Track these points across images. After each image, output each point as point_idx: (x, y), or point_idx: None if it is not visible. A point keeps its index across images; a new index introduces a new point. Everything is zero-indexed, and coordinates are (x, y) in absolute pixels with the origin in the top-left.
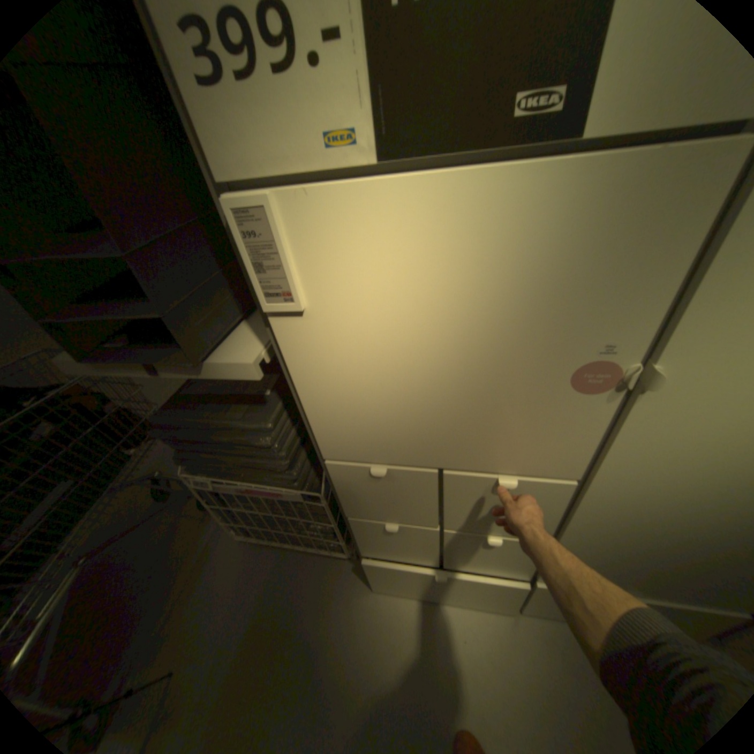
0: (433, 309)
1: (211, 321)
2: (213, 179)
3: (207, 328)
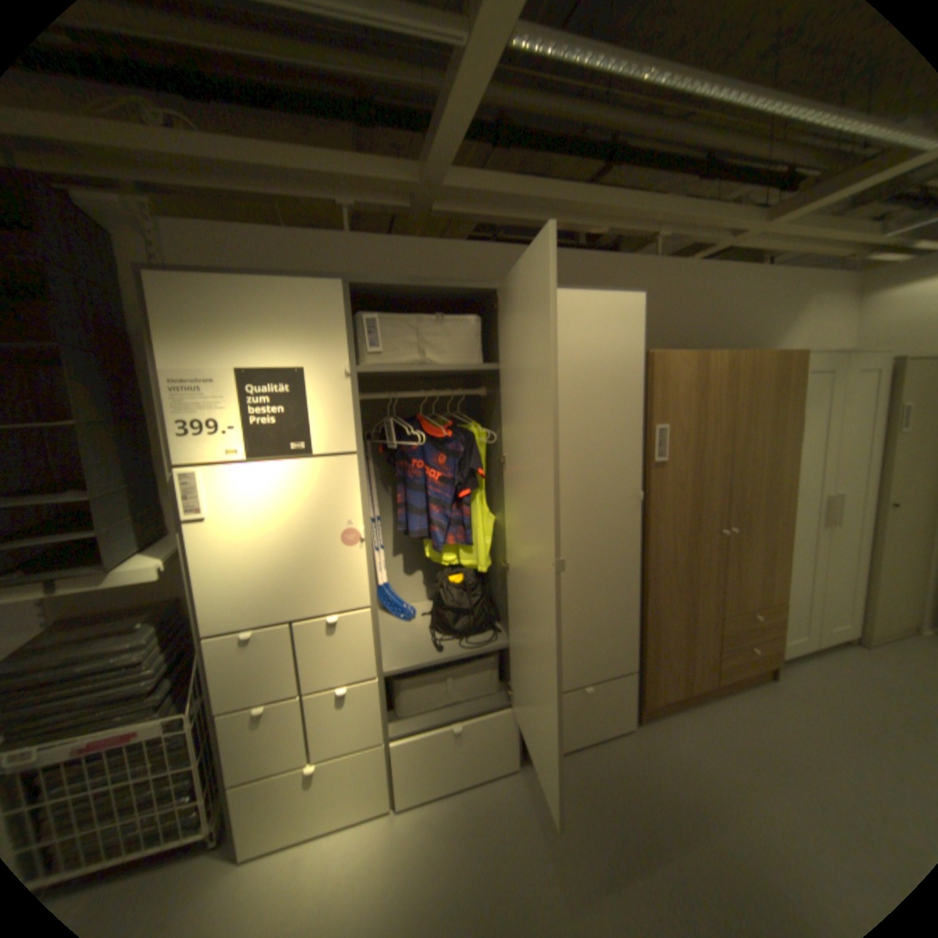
0: (273, 513)
1: (122, 546)
2: (170, 465)
3: (118, 551)
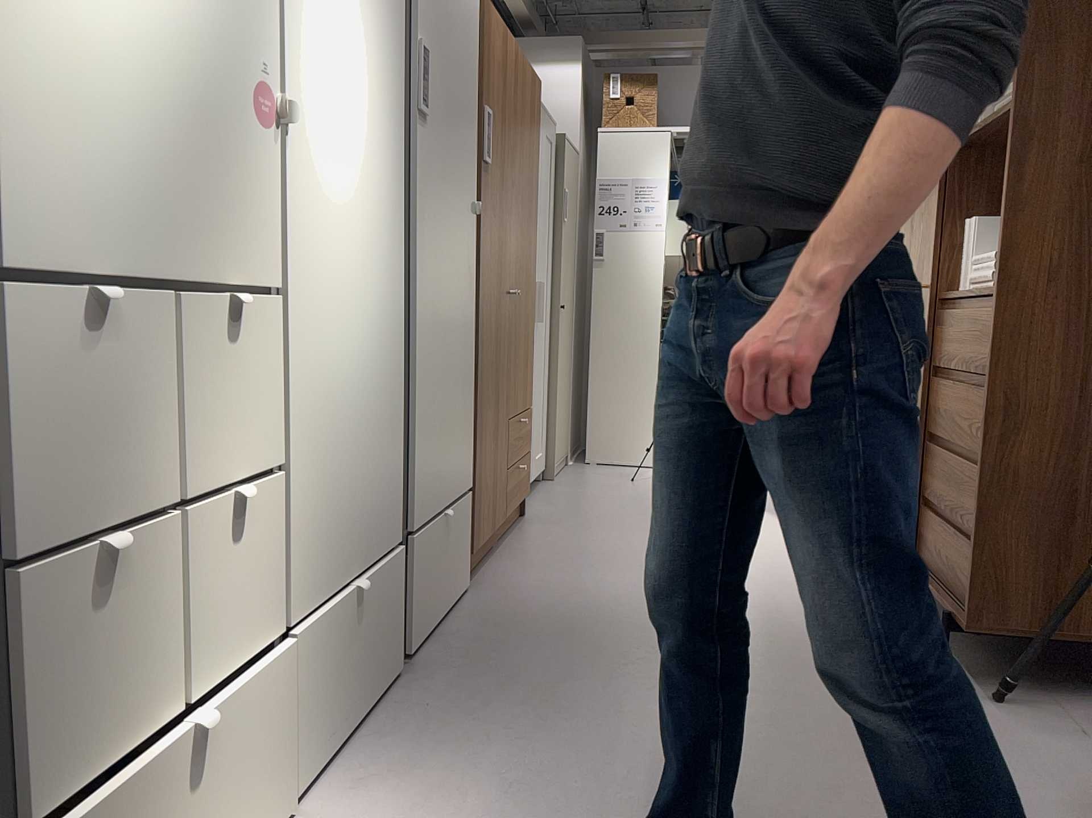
0: None
1: None
2: None
3: None
